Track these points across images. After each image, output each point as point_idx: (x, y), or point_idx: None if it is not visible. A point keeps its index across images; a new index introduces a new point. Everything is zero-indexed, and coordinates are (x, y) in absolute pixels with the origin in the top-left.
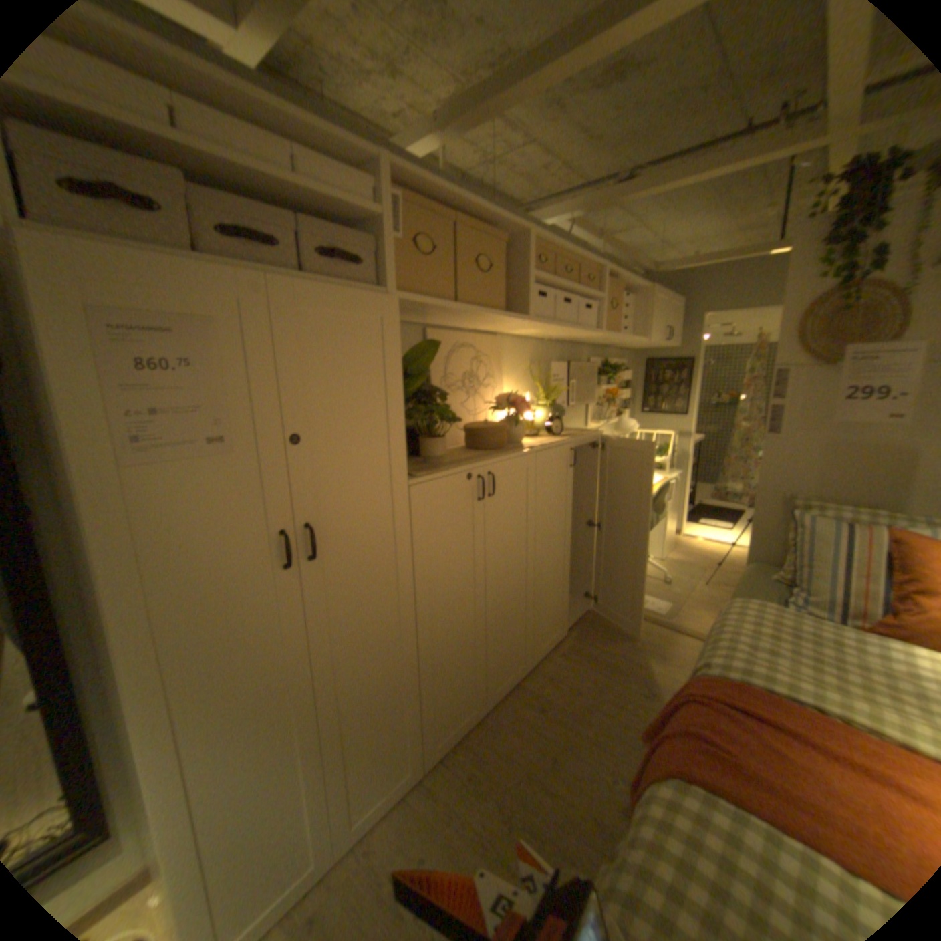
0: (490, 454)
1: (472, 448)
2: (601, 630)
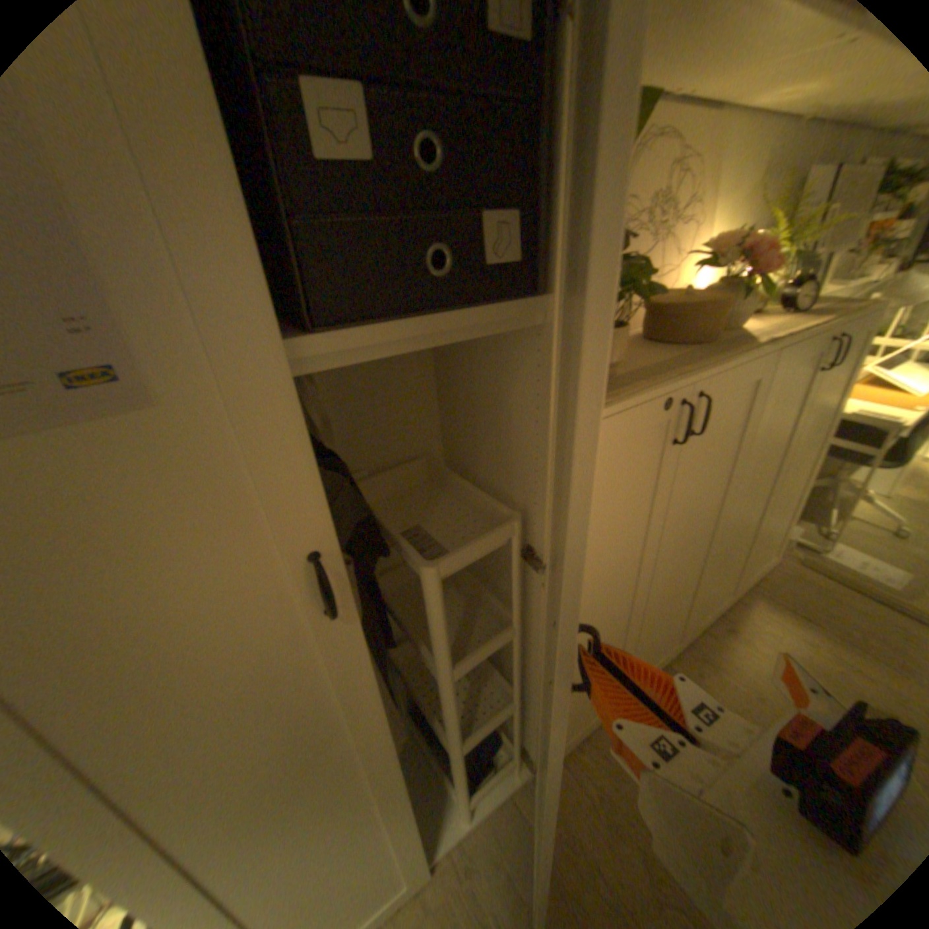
0: (698, 354)
1: (658, 339)
2: (792, 601)
